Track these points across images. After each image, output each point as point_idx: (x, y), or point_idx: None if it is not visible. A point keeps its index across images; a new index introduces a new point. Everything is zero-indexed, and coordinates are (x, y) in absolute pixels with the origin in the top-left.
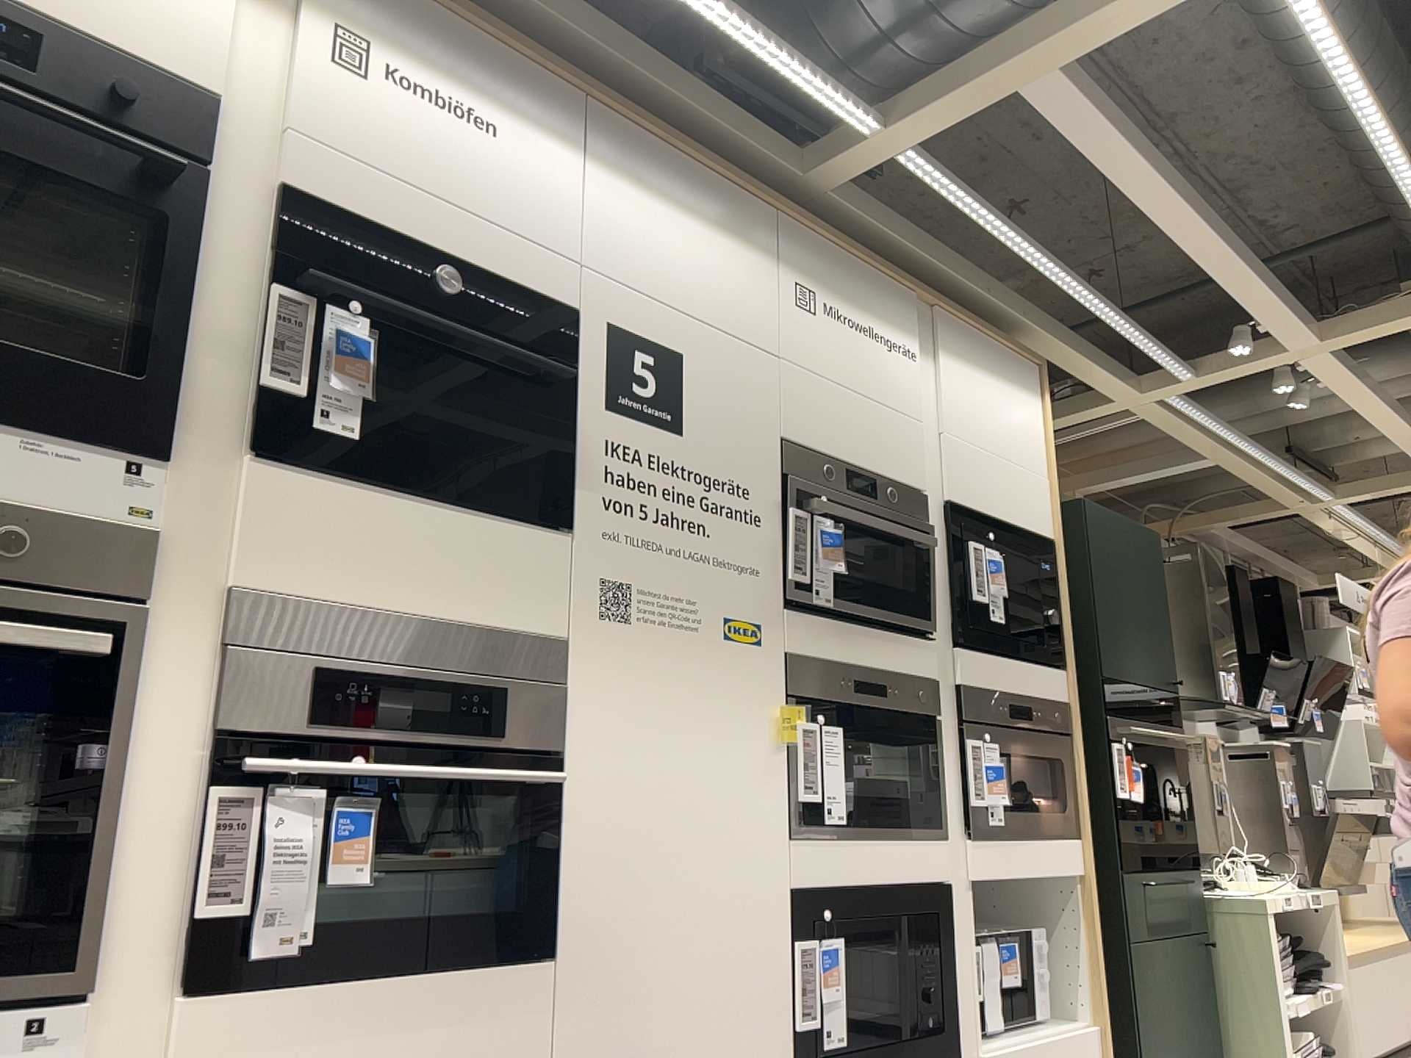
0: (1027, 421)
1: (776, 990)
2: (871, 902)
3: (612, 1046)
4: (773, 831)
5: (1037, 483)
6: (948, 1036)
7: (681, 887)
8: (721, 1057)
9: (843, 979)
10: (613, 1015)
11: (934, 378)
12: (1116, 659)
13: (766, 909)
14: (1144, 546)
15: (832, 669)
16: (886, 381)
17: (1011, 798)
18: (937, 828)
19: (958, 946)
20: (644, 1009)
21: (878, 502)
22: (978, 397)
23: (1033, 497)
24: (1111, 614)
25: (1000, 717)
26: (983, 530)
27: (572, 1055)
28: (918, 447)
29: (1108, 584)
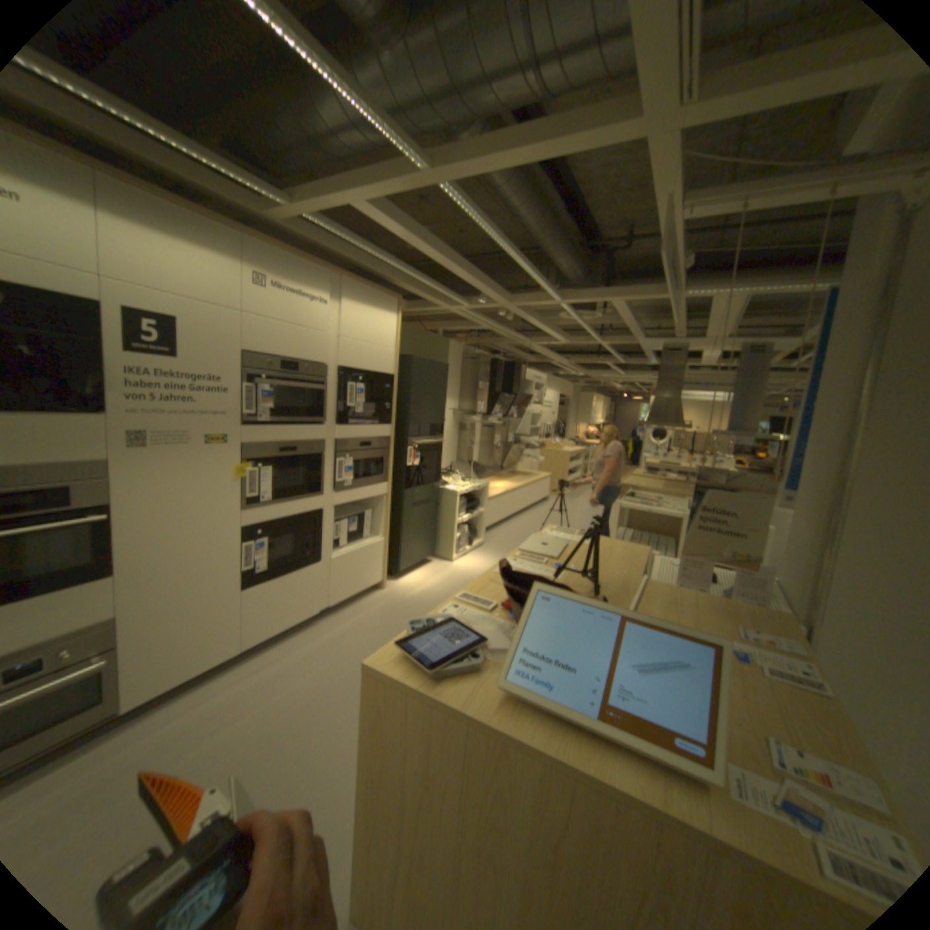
0: (387, 327)
1: (231, 561)
2: (281, 524)
3: (146, 596)
4: (231, 510)
5: (388, 354)
6: (314, 556)
7: (180, 539)
8: (203, 587)
9: (265, 551)
10: (145, 586)
11: (338, 312)
12: (416, 417)
13: (226, 537)
14: (440, 371)
15: (266, 446)
16: (307, 318)
17: (353, 477)
18: (317, 493)
19: (323, 528)
20: (162, 581)
21: (298, 374)
22: (361, 319)
23: (386, 359)
24: (418, 401)
25: (355, 448)
26: (356, 377)
27: (124, 603)
28: (323, 346)
29: (418, 389)
